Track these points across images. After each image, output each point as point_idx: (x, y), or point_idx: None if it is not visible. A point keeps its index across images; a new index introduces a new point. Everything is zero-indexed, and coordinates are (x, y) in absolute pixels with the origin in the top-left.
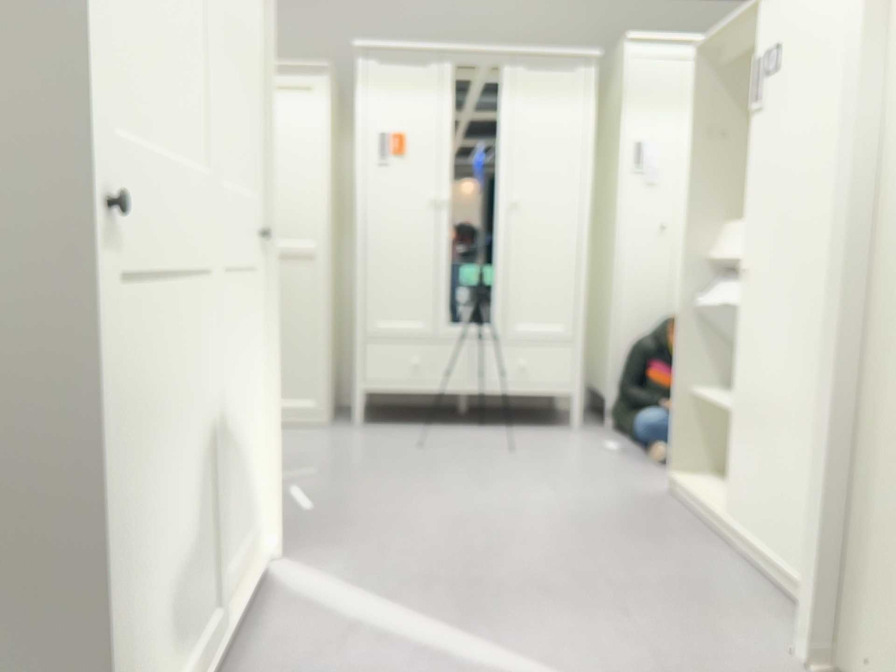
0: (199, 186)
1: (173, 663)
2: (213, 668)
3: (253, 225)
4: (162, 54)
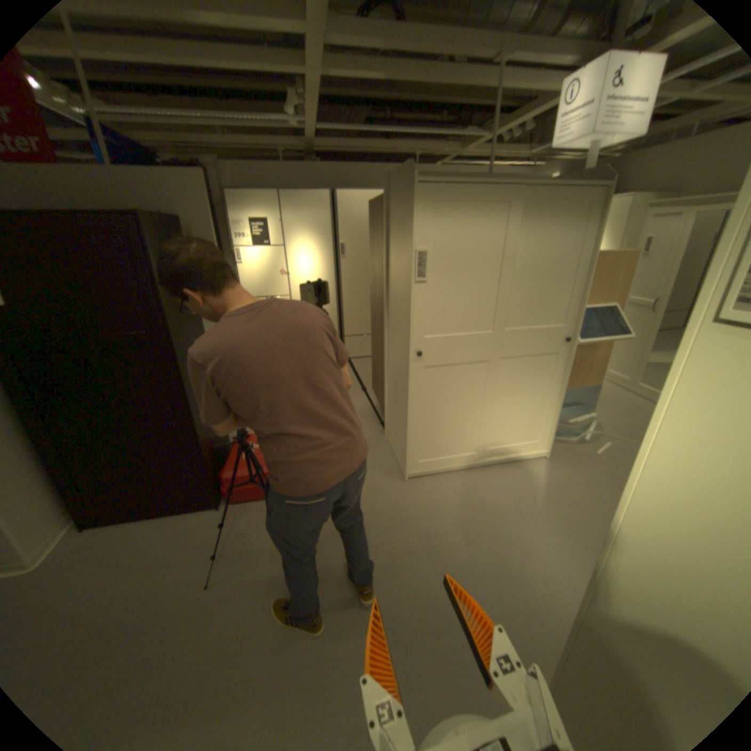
0: (489, 336)
1: (449, 452)
2: (473, 464)
3: (562, 336)
4: (467, 306)
